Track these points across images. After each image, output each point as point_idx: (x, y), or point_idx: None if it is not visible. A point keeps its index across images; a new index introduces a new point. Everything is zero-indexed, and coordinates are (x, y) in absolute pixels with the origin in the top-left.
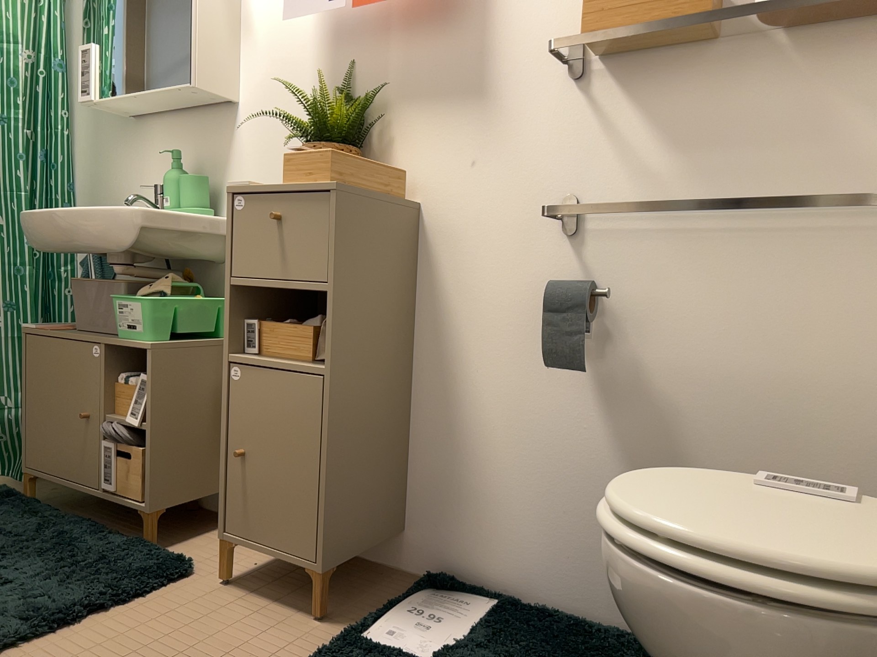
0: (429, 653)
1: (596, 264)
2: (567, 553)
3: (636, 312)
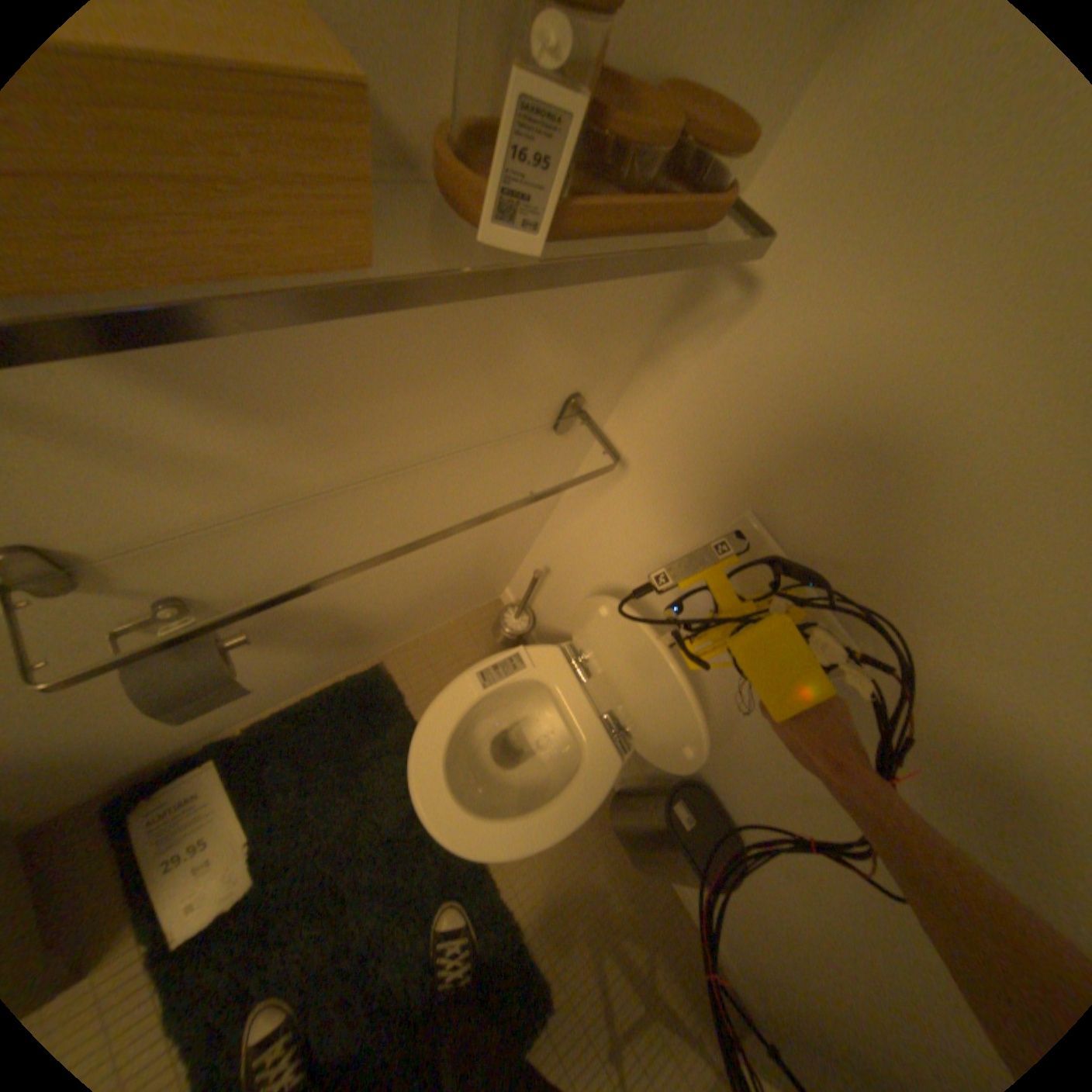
0: (244, 882)
1: (163, 582)
2: (255, 700)
3: (267, 583)
